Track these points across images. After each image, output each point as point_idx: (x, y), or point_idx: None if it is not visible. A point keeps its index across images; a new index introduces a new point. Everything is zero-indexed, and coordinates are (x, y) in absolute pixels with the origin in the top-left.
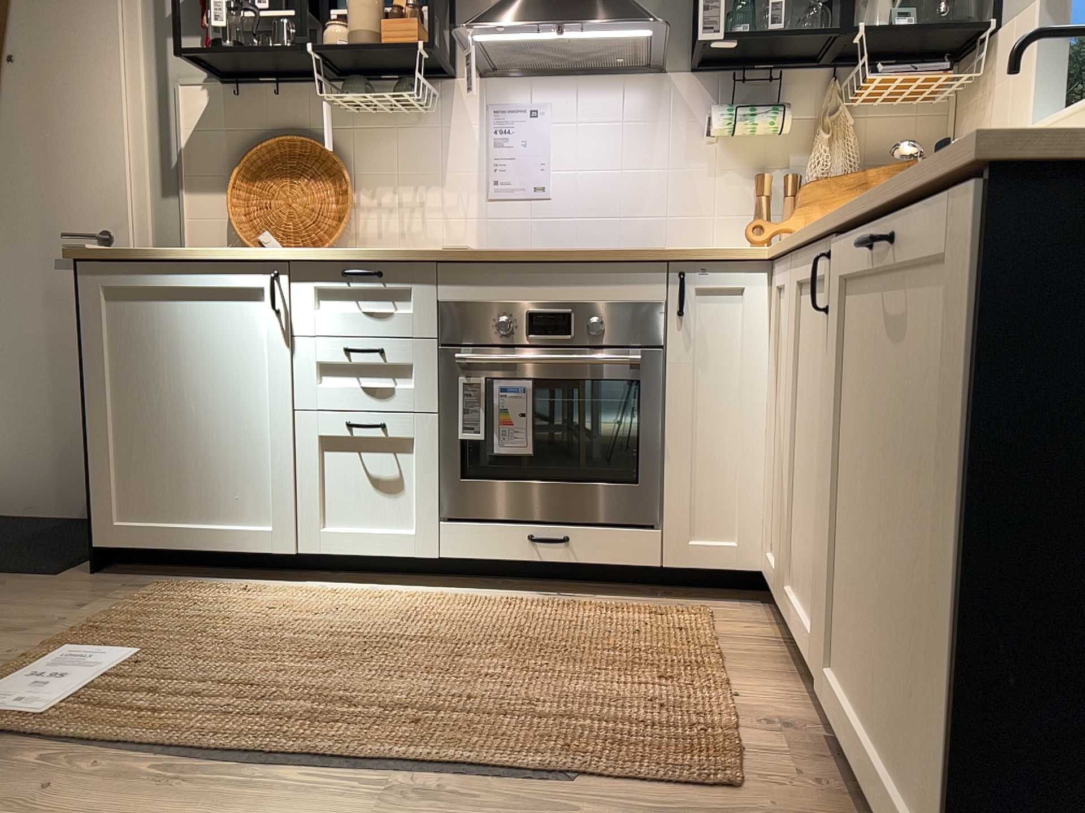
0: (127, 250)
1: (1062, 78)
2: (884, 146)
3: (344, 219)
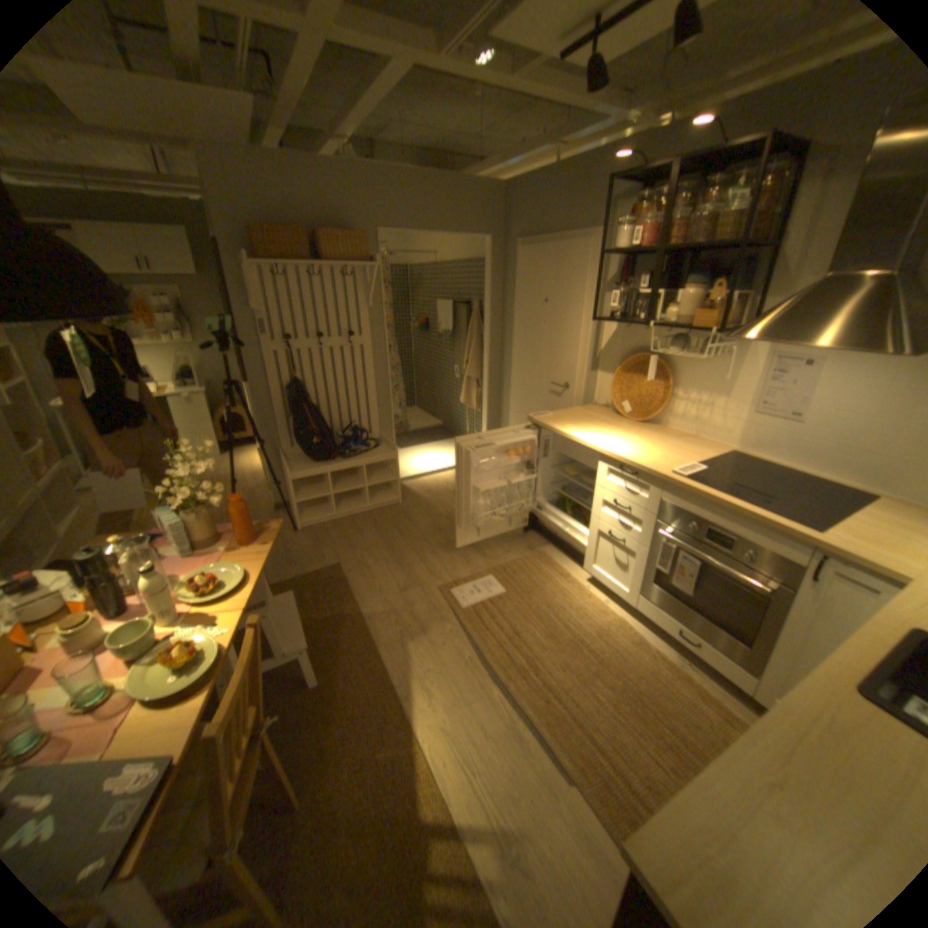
0: (546, 424)
1: None
2: None
3: (663, 405)
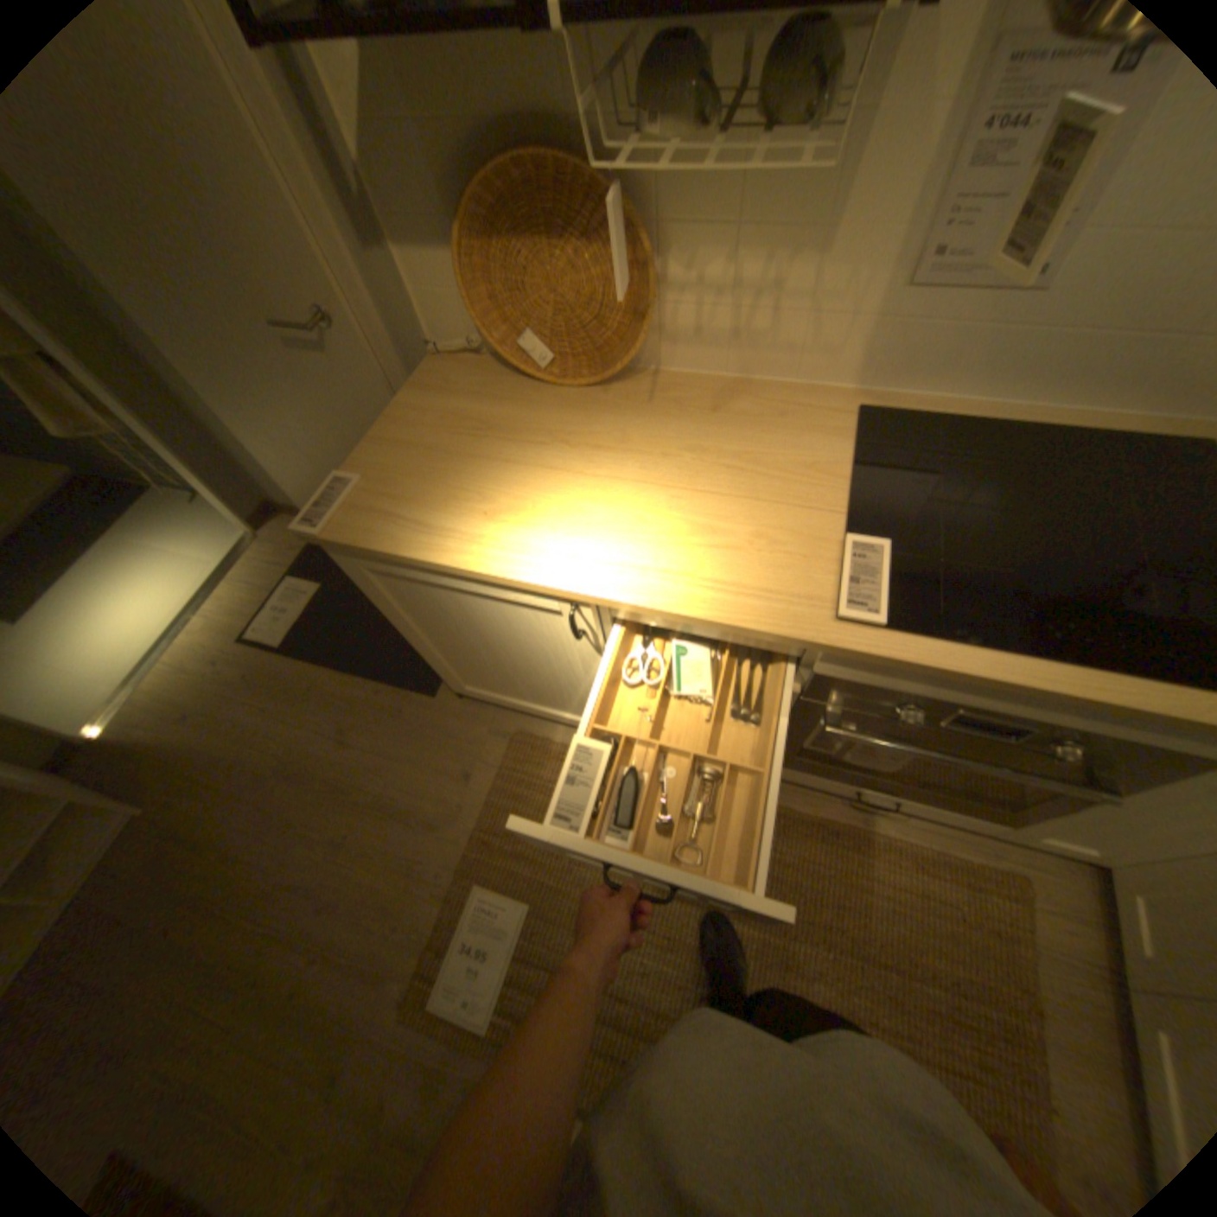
0: (369, 545)
1: None
2: None
3: (647, 325)
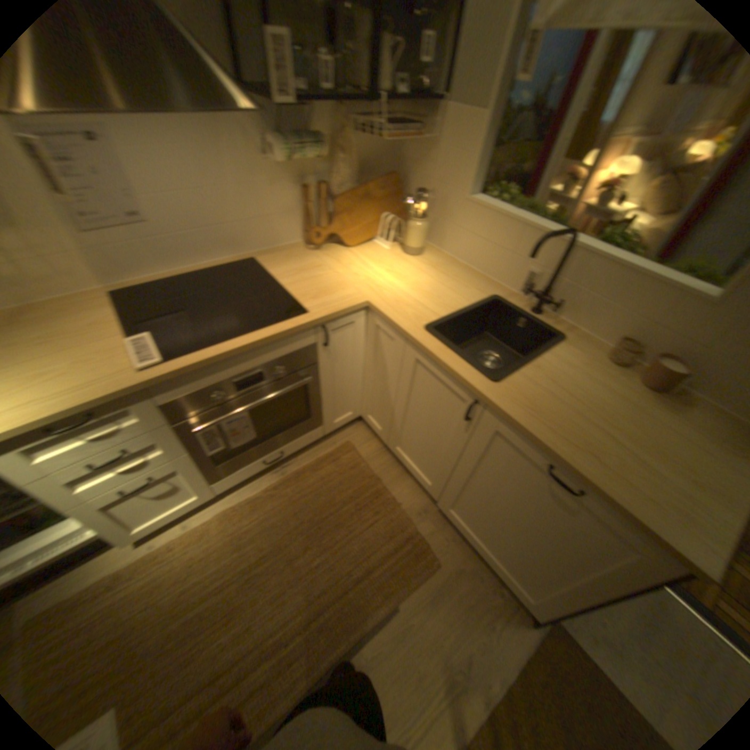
0: None
1: (488, 167)
2: (370, 154)
3: None
